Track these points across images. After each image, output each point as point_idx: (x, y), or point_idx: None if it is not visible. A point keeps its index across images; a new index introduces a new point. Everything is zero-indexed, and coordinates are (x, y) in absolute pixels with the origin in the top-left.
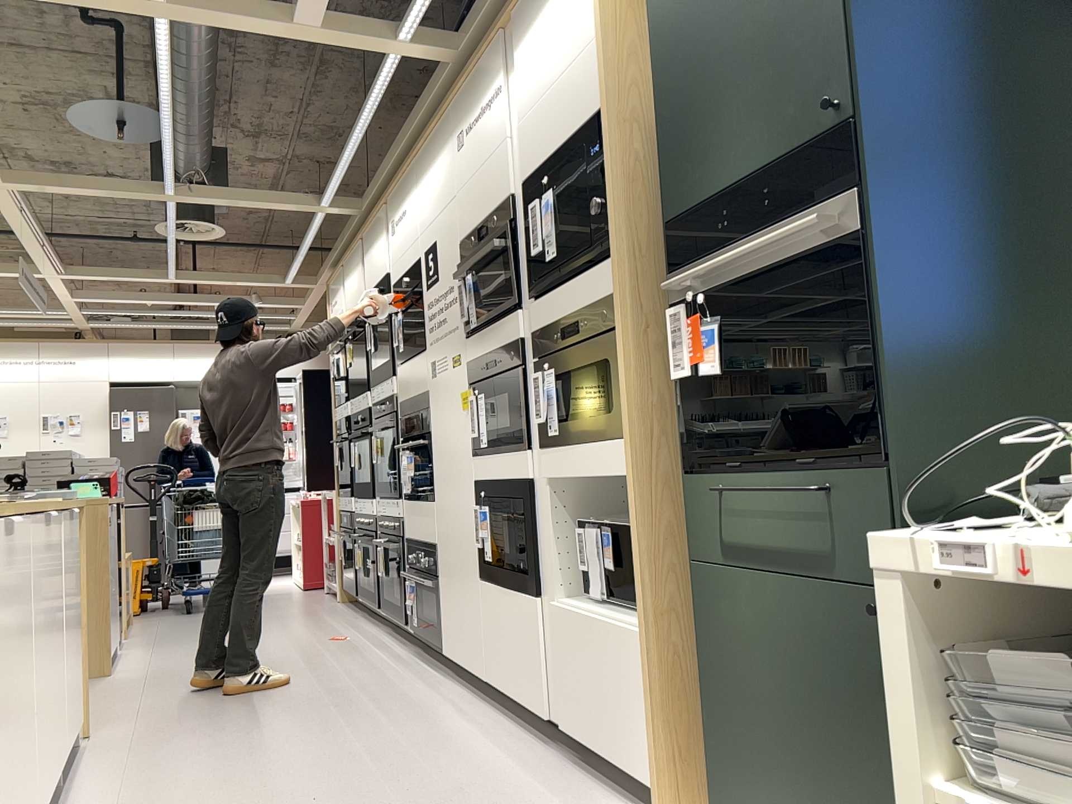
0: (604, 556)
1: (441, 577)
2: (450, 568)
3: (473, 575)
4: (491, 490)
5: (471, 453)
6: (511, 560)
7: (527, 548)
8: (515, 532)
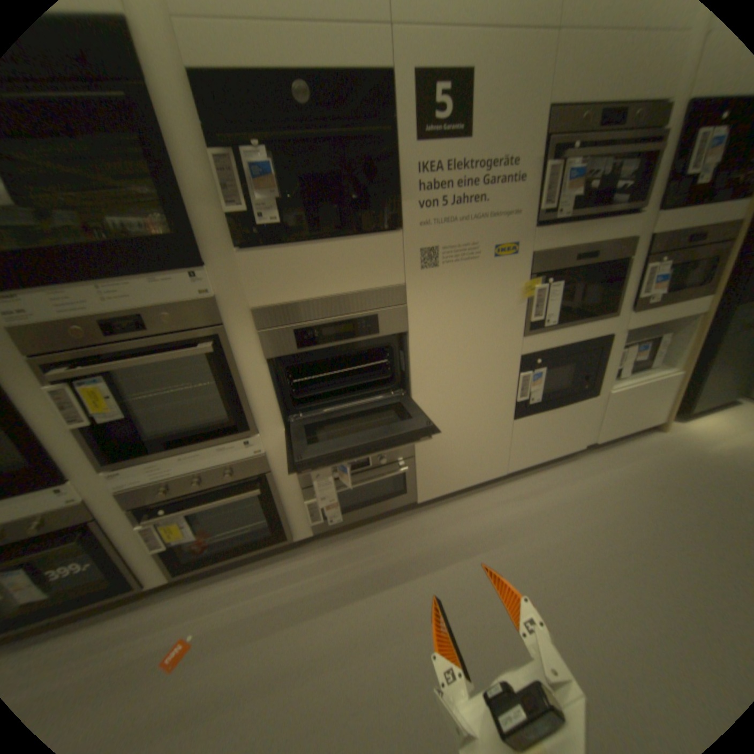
0: (645, 356)
1: (420, 453)
2: (447, 438)
3: (499, 423)
4: (554, 354)
5: (521, 335)
6: (569, 389)
7: (596, 375)
8: (580, 371)
